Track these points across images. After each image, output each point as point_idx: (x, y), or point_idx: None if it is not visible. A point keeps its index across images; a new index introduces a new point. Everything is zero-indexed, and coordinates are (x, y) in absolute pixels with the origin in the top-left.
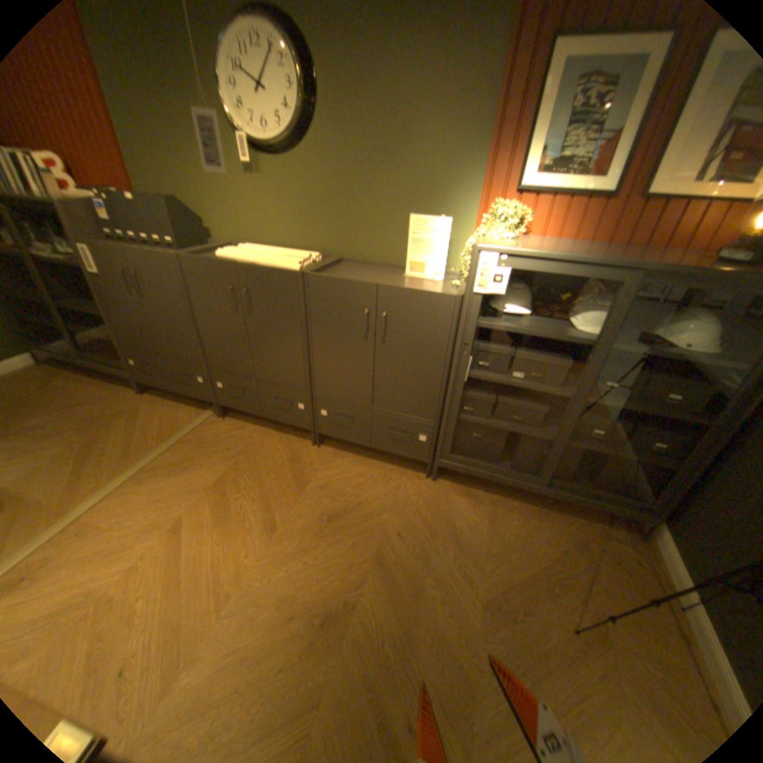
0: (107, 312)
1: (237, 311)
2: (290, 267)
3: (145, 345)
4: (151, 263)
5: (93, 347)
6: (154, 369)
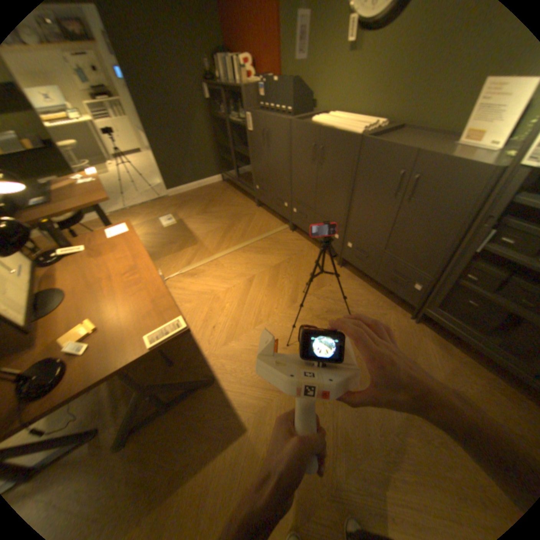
0: (252, 155)
1: (314, 161)
2: (356, 130)
3: (264, 177)
4: (276, 124)
5: (245, 175)
6: (266, 193)
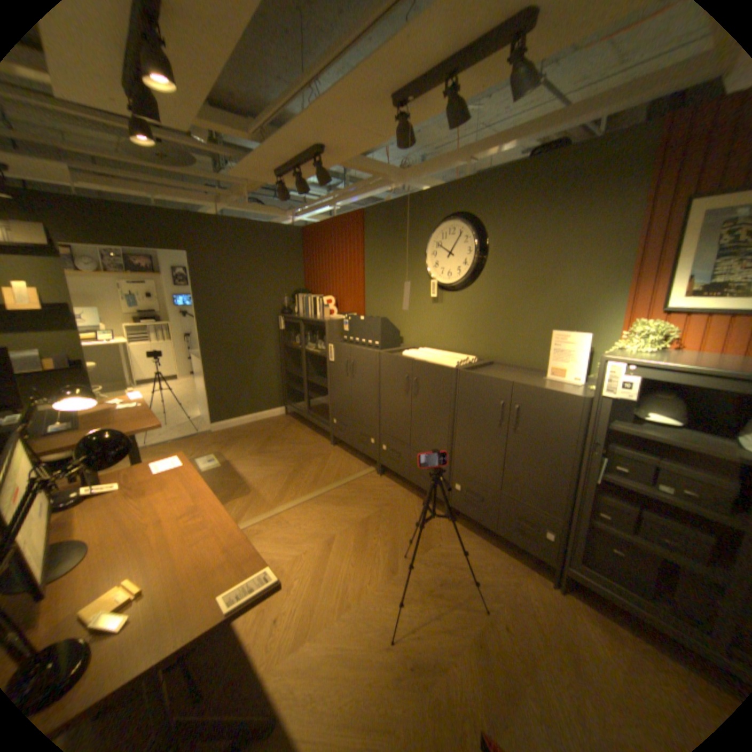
0: (332, 385)
1: (408, 392)
2: (450, 364)
3: (346, 410)
4: (364, 356)
5: (317, 408)
6: (347, 428)
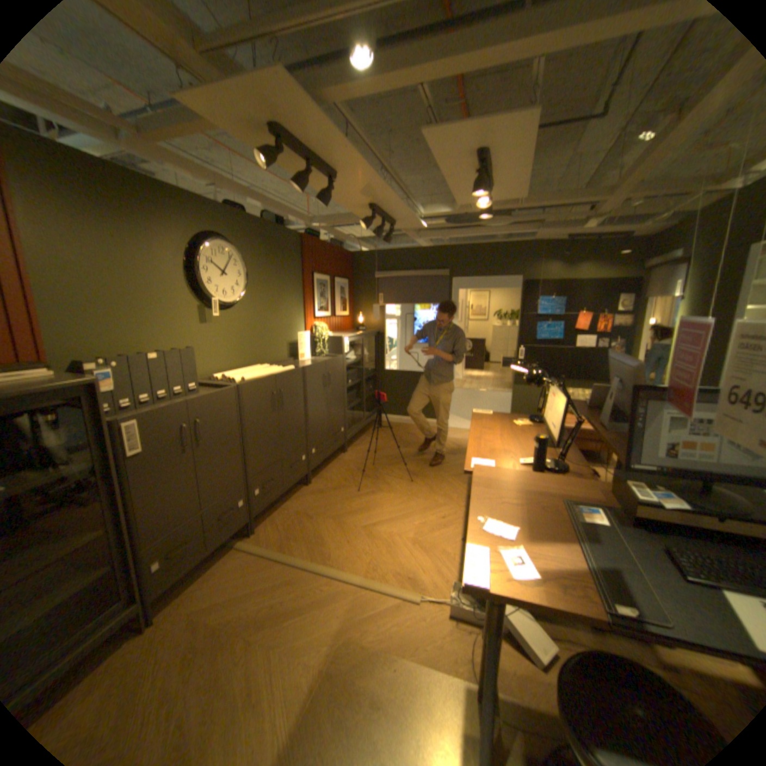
0: (133, 508)
1: (274, 409)
2: (290, 368)
3: (184, 514)
4: (215, 402)
5: None
6: (188, 544)
